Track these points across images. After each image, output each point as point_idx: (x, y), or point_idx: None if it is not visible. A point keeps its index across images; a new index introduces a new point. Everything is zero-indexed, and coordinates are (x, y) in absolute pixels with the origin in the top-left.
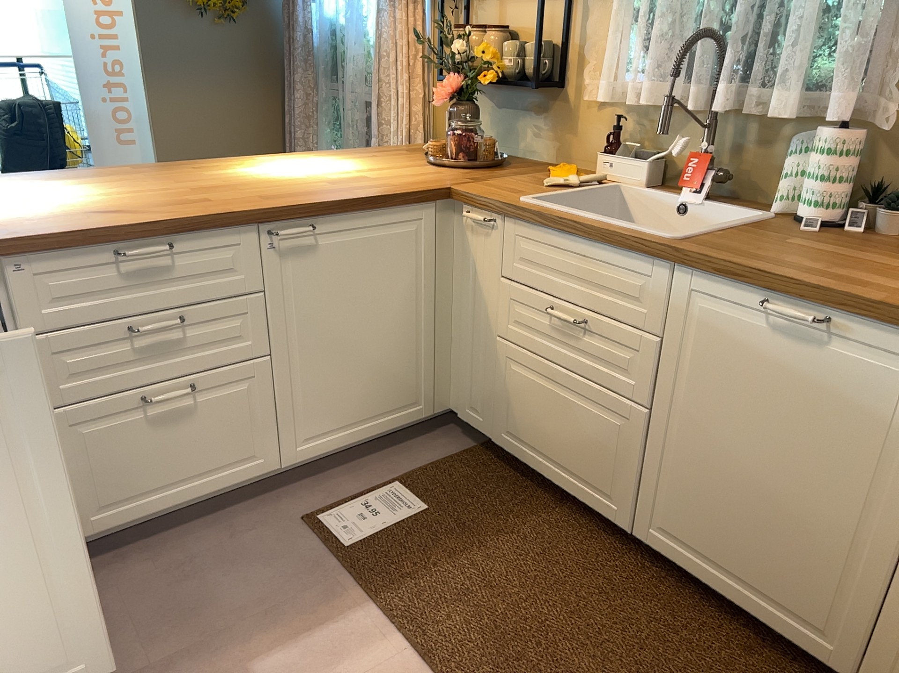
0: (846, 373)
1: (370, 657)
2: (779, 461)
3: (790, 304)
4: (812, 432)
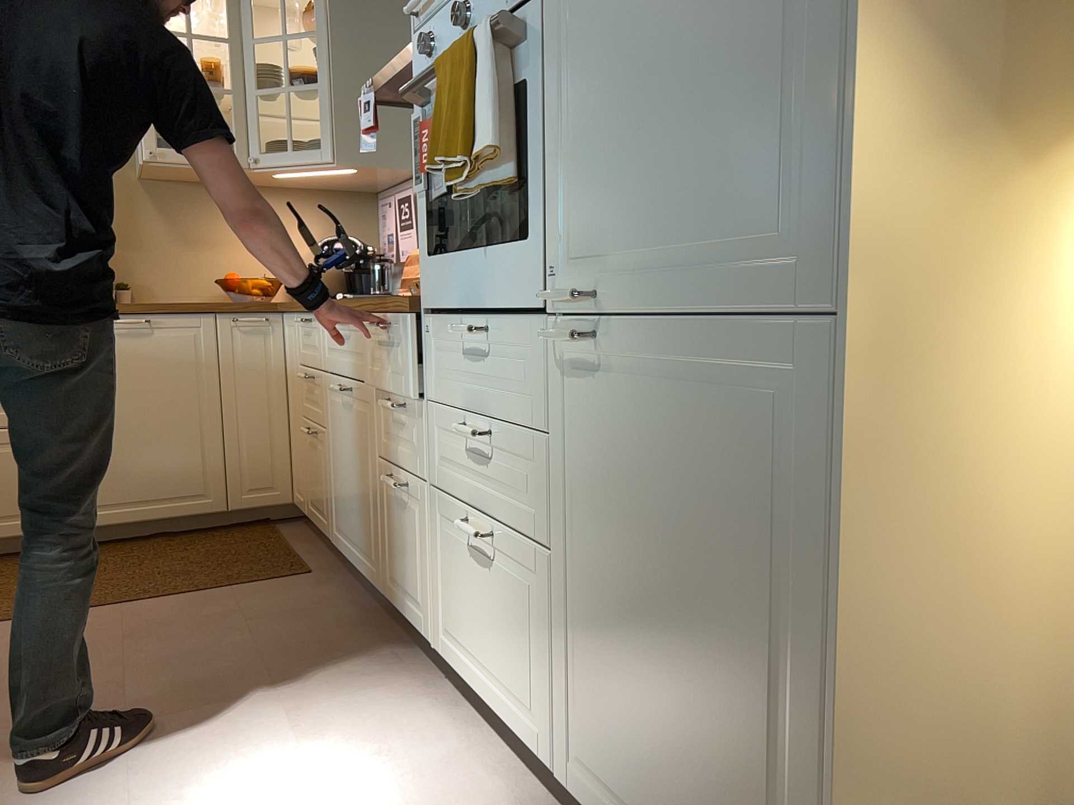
0: (167, 345)
1: None
2: (148, 411)
3: (125, 318)
4: (161, 384)
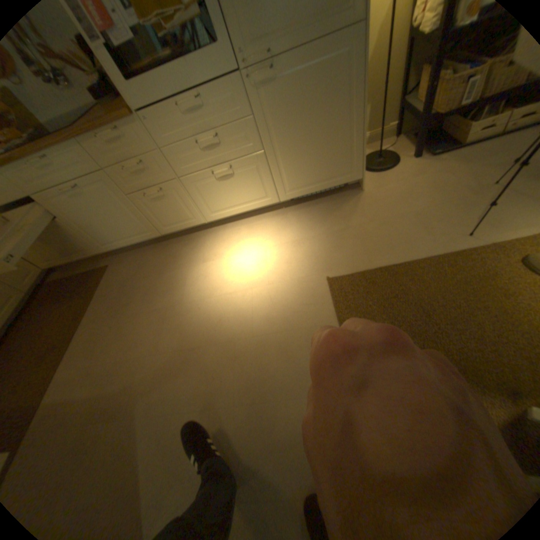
0: None
1: (65, 377)
2: None
3: None
4: None
